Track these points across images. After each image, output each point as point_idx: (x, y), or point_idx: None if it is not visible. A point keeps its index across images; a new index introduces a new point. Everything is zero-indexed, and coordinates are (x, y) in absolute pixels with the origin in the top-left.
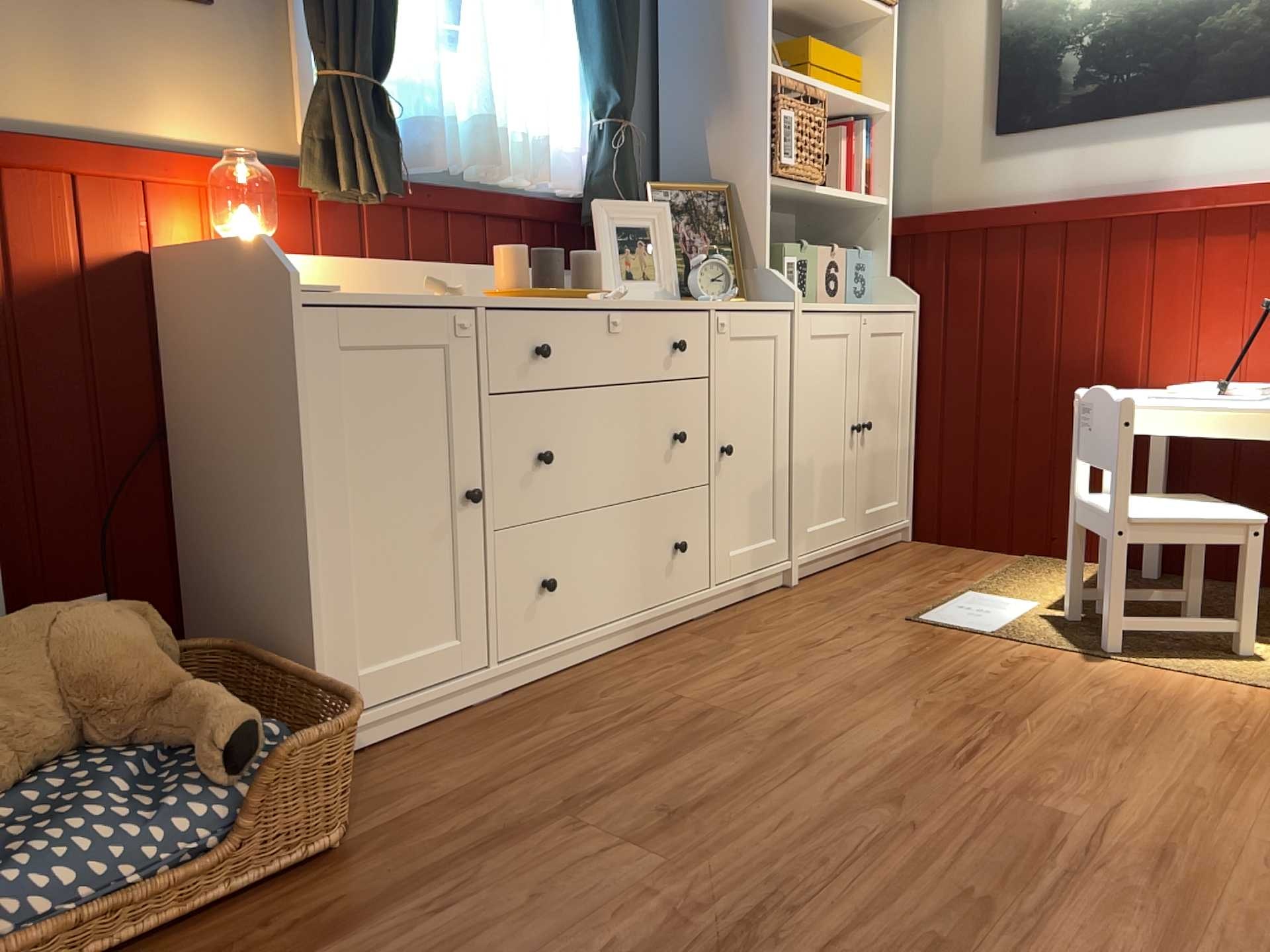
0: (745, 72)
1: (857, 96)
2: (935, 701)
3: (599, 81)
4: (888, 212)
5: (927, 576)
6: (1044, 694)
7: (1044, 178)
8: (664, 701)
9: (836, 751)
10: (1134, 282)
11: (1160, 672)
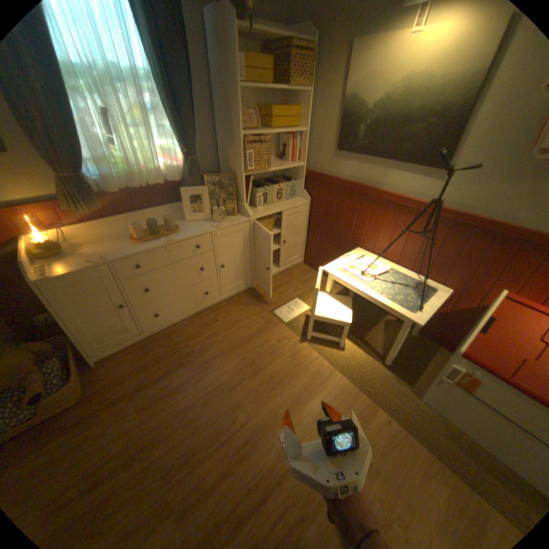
0: (235, 134)
1: (296, 123)
2: (246, 357)
3: (178, 143)
4: (304, 168)
5: (292, 287)
6: (275, 358)
7: (348, 171)
8: (184, 345)
9: (207, 377)
10: (365, 216)
11: (313, 352)
